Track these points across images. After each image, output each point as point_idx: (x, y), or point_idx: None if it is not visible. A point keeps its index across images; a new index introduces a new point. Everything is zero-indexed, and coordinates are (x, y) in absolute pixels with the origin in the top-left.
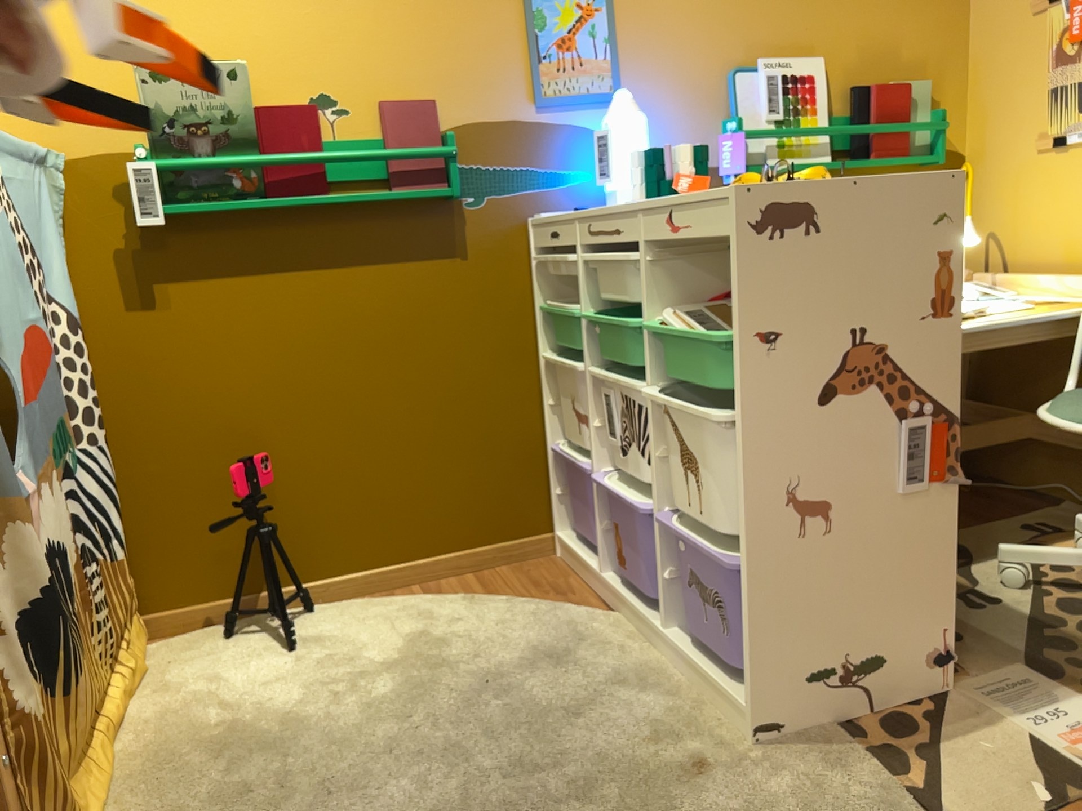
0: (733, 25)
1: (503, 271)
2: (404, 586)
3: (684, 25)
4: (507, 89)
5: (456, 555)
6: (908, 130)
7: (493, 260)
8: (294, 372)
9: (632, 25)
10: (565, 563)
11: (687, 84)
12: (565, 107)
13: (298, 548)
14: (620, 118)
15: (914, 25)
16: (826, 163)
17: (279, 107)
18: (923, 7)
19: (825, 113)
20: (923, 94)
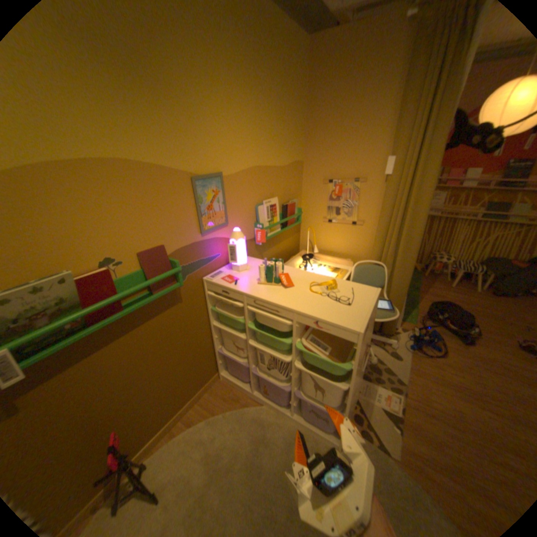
0: (256, 189)
1: (196, 300)
2: (175, 426)
3: (244, 192)
4: (191, 230)
5: (190, 401)
6: (294, 216)
7: (192, 298)
8: (116, 386)
9: (229, 195)
10: (226, 383)
11: (245, 213)
12: (211, 232)
13: (130, 446)
14: (239, 240)
15: (293, 182)
16: (280, 231)
17: (82, 273)
18: (295, 176)
19: (278, 215)
20: (296, 203)
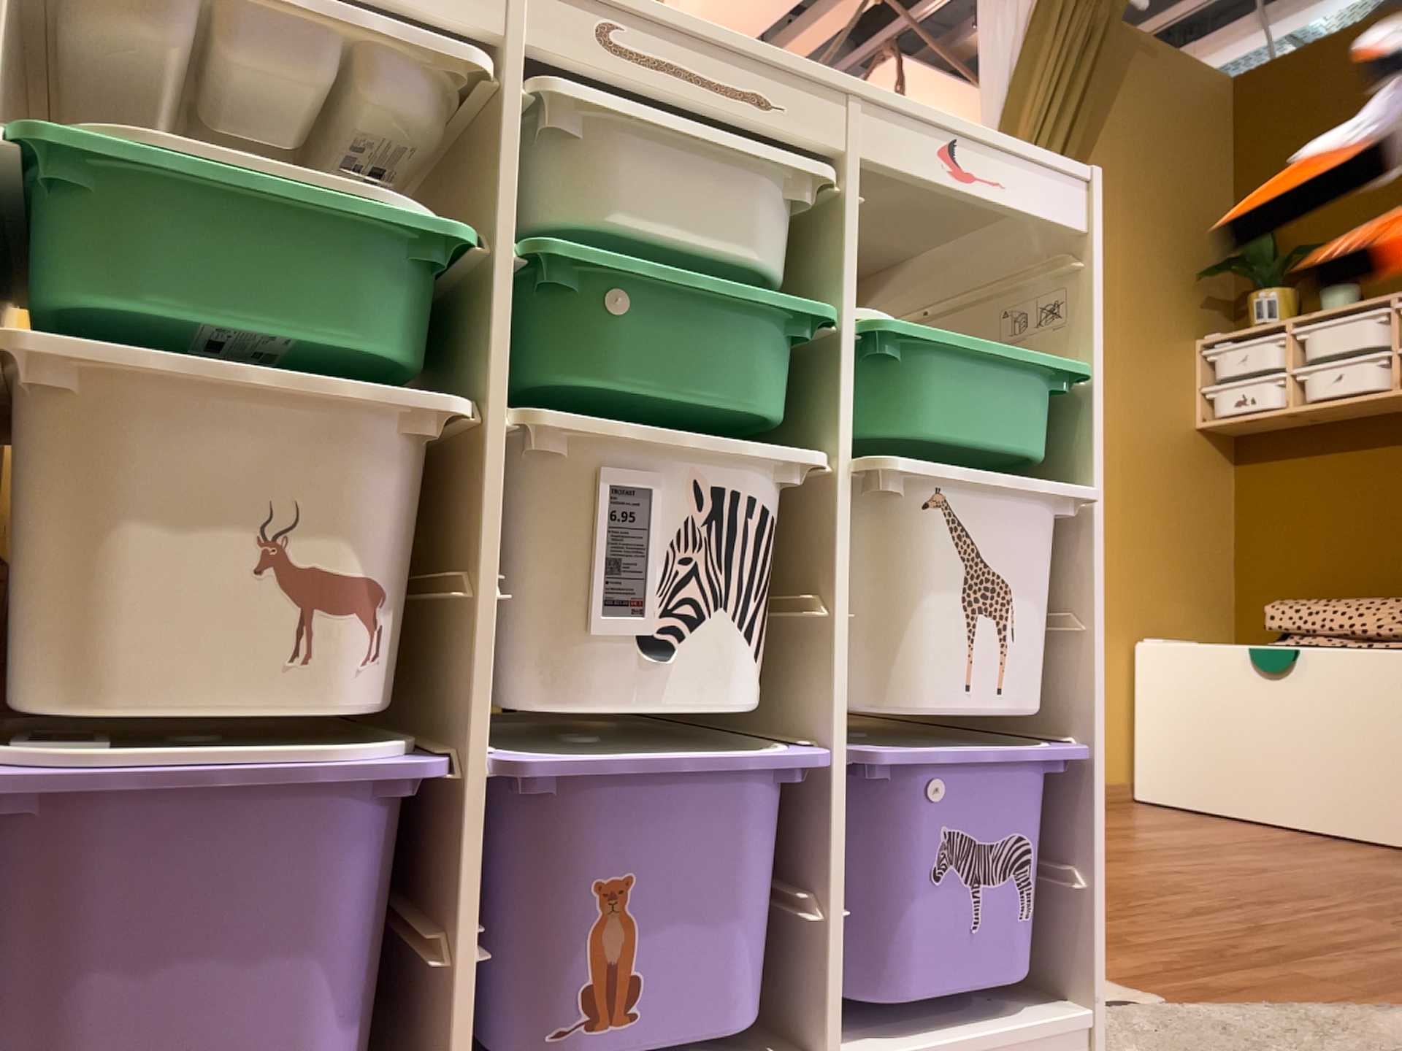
0: None
1: None
2: None
3: None
4: None
5: None
6: None
7: None
8: None
9: None
10: None
11: None
12: None
13: None
14: None
15: None
16: None
17: None
18: None
19: None
20: None
